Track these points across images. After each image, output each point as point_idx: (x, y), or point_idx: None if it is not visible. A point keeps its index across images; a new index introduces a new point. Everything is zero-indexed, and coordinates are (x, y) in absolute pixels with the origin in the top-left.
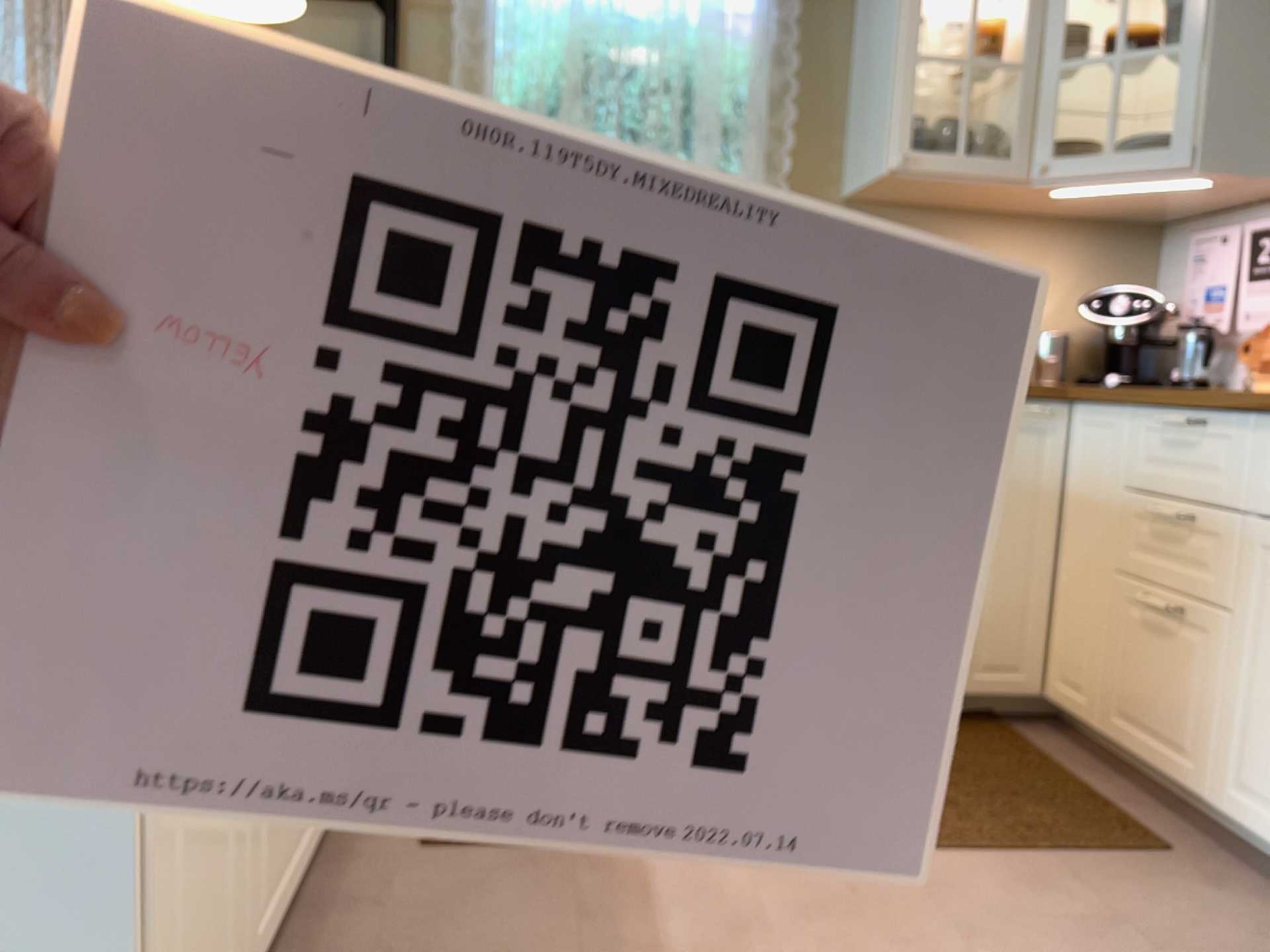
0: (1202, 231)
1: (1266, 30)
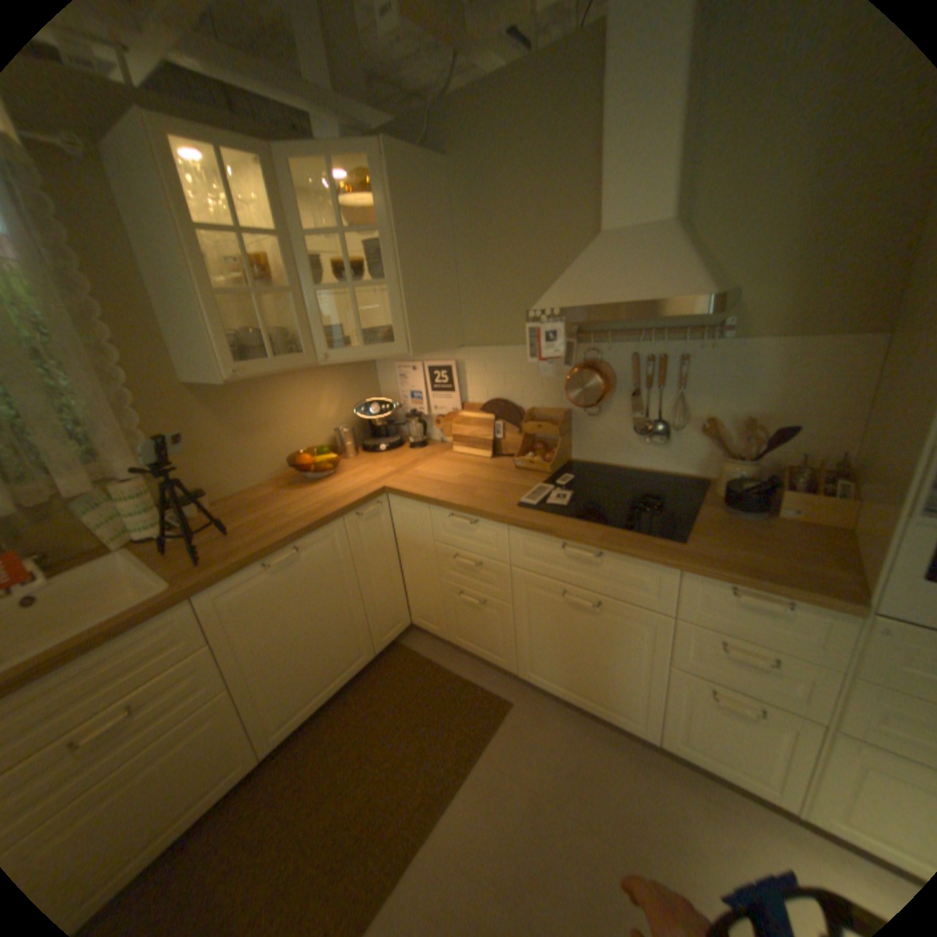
0: (394, 359)
1: (420, 272)
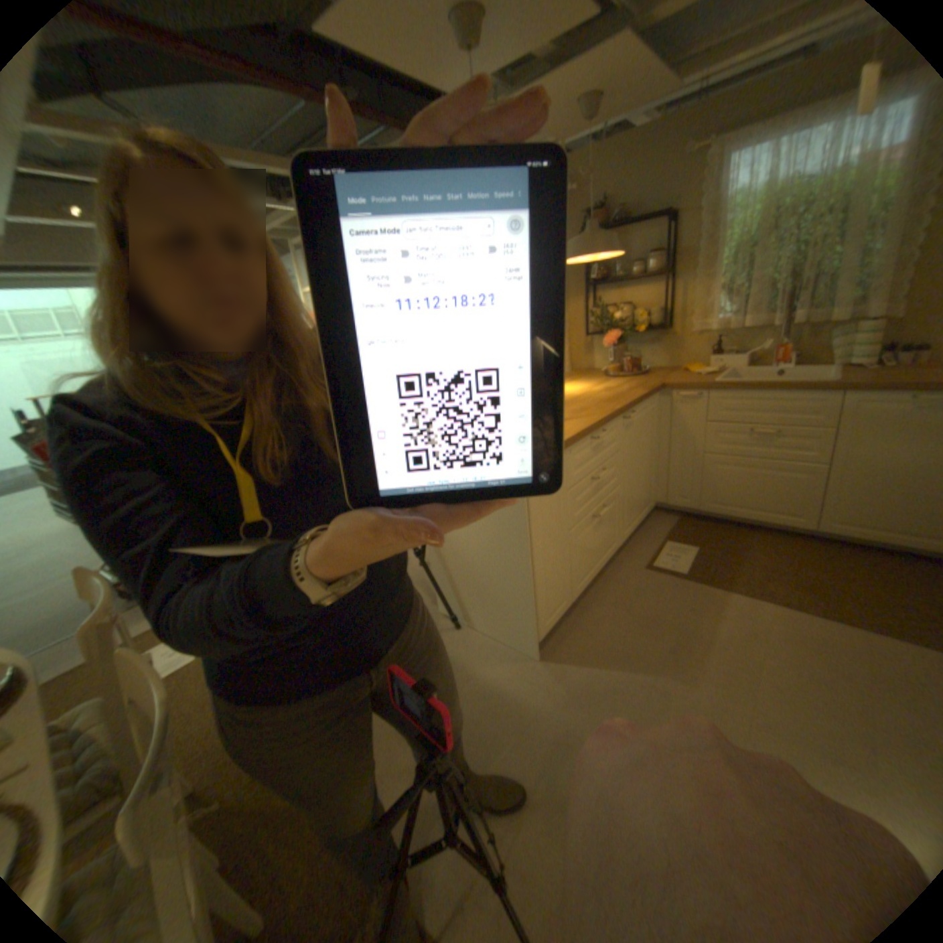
0: None
1: None
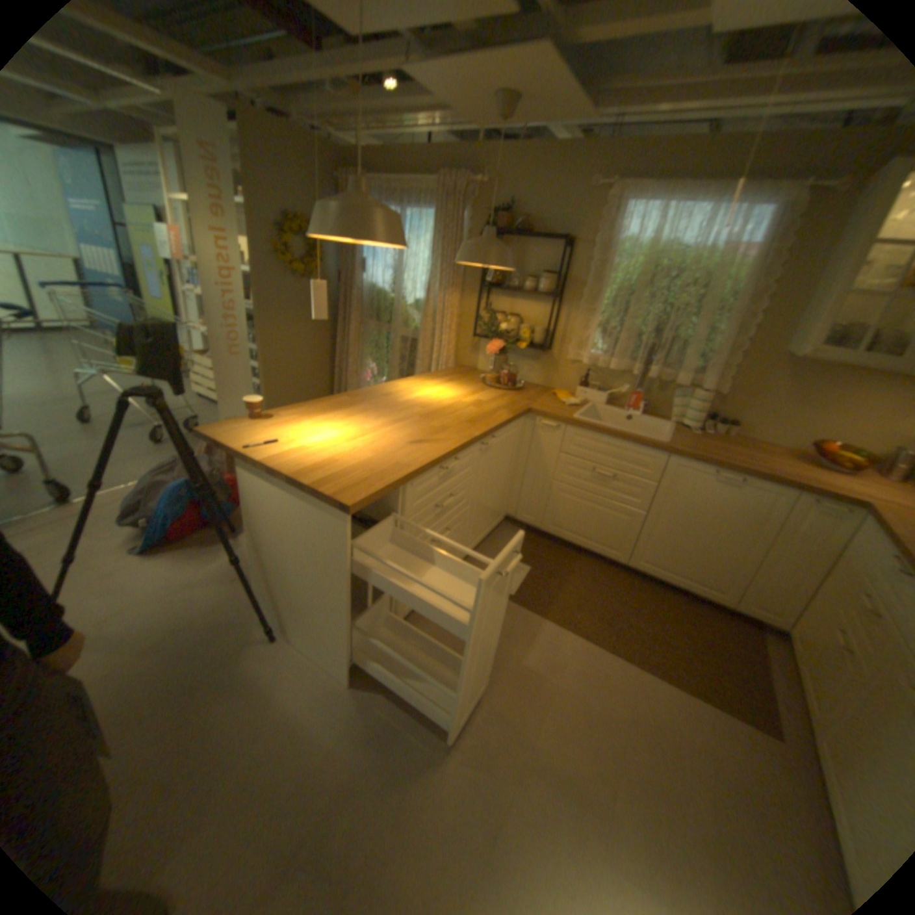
0: None
1: None
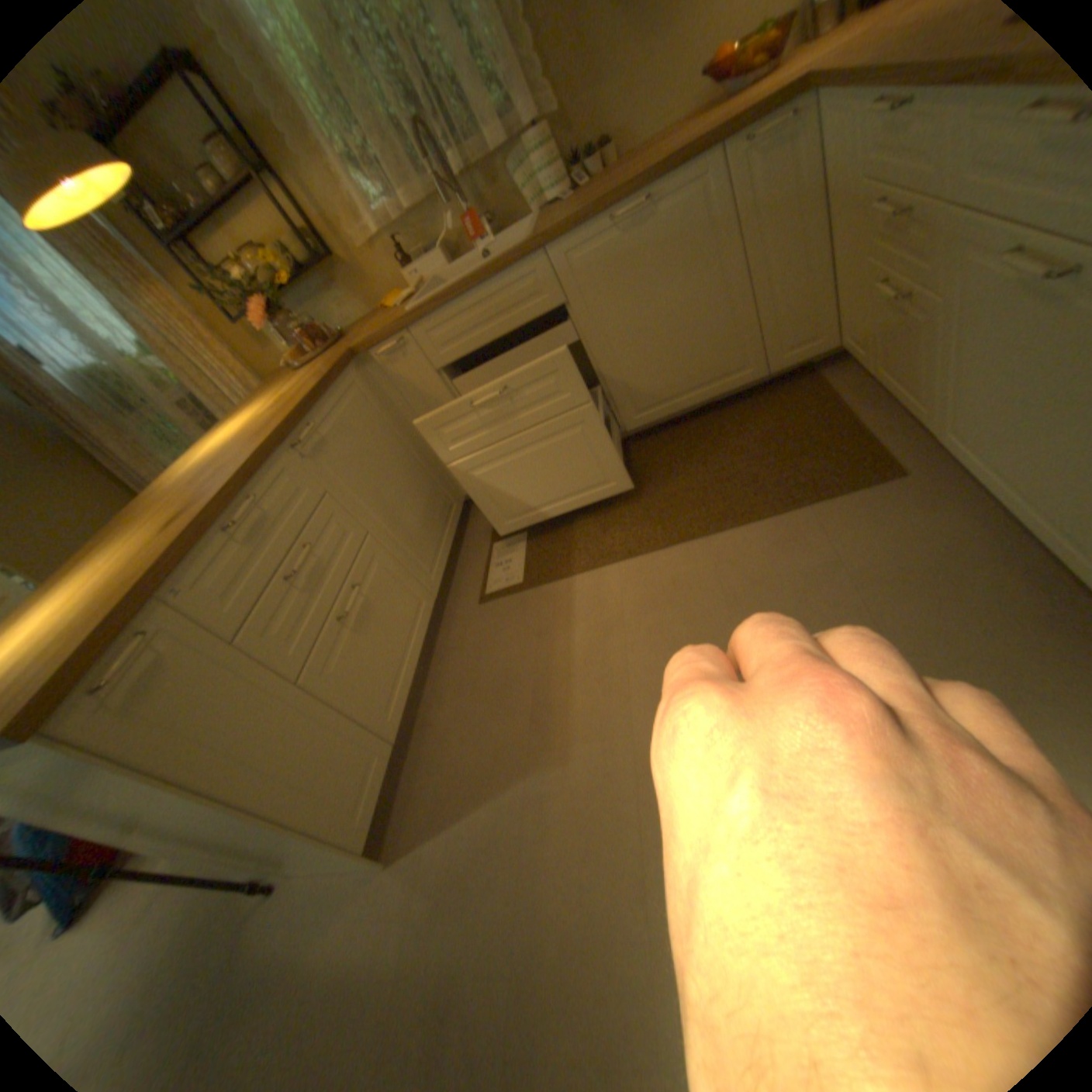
0: None
1: None
